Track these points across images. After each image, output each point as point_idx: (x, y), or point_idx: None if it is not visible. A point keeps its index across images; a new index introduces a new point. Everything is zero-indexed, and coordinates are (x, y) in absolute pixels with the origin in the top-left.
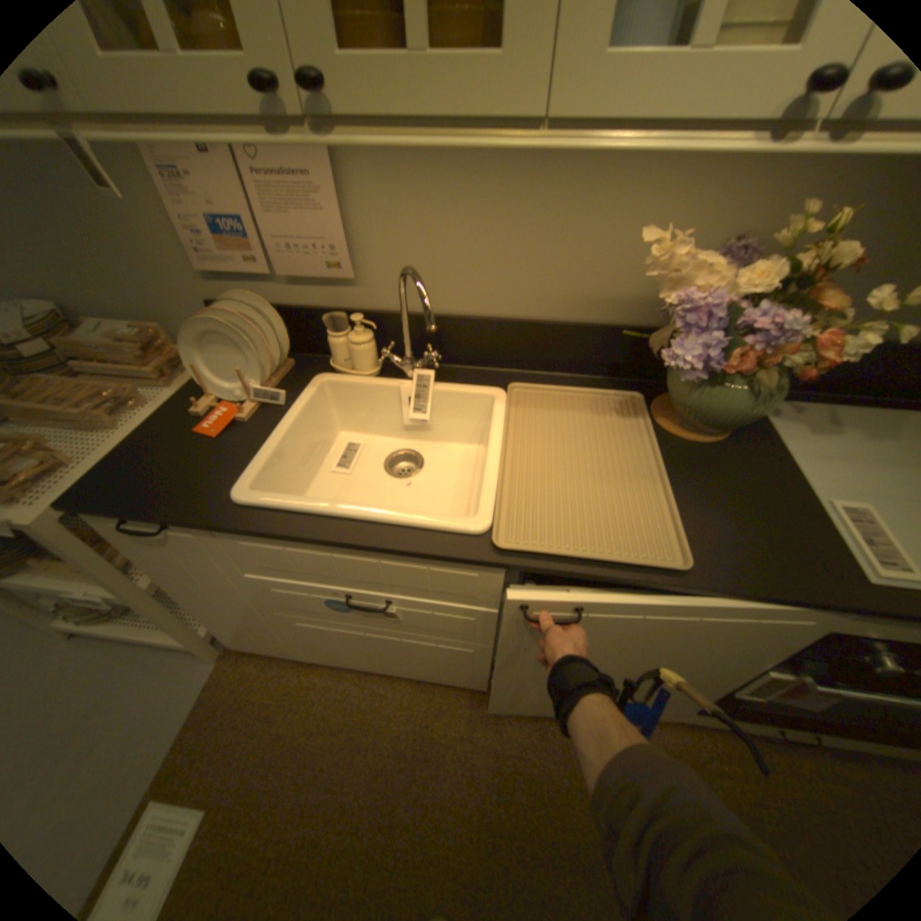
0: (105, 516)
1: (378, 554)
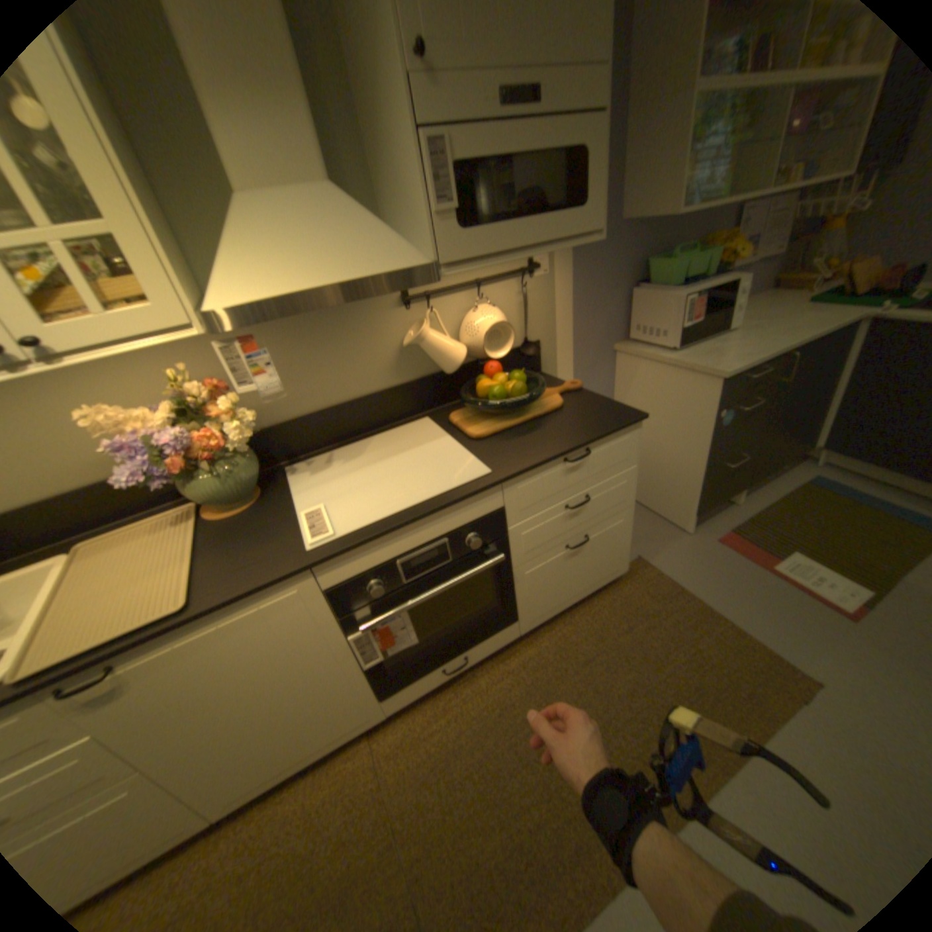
0: None
1: None
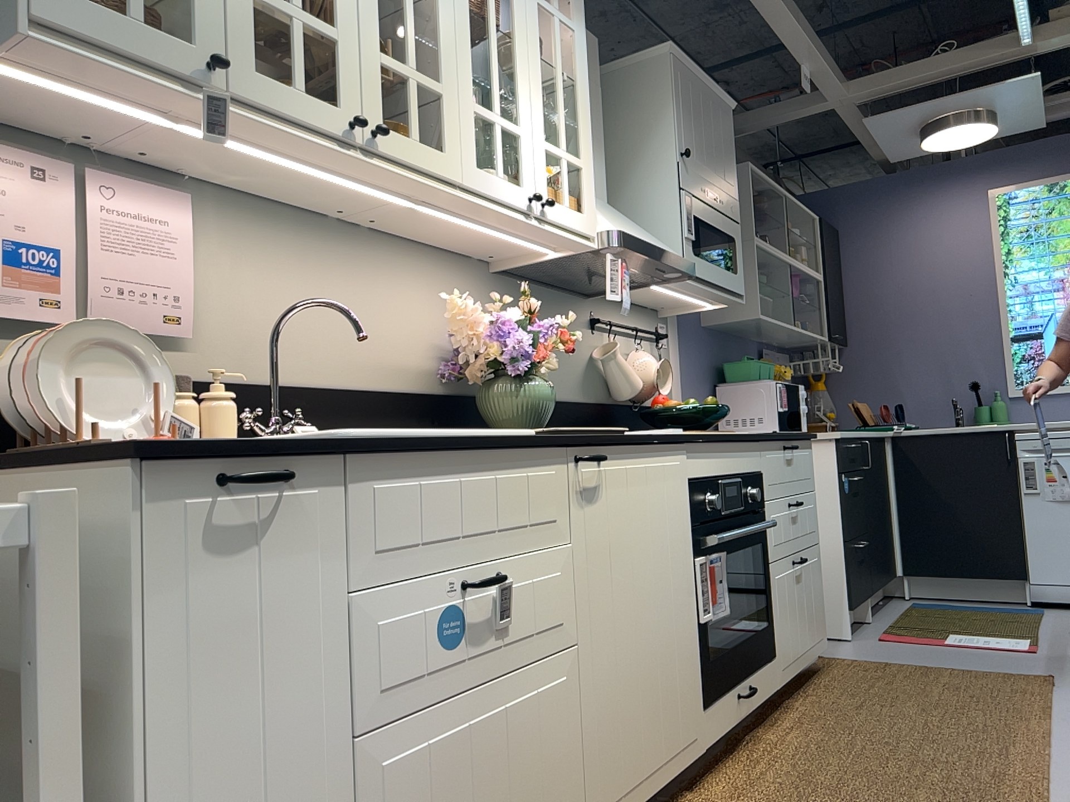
0: (210, 454)
1: (493, 462)
